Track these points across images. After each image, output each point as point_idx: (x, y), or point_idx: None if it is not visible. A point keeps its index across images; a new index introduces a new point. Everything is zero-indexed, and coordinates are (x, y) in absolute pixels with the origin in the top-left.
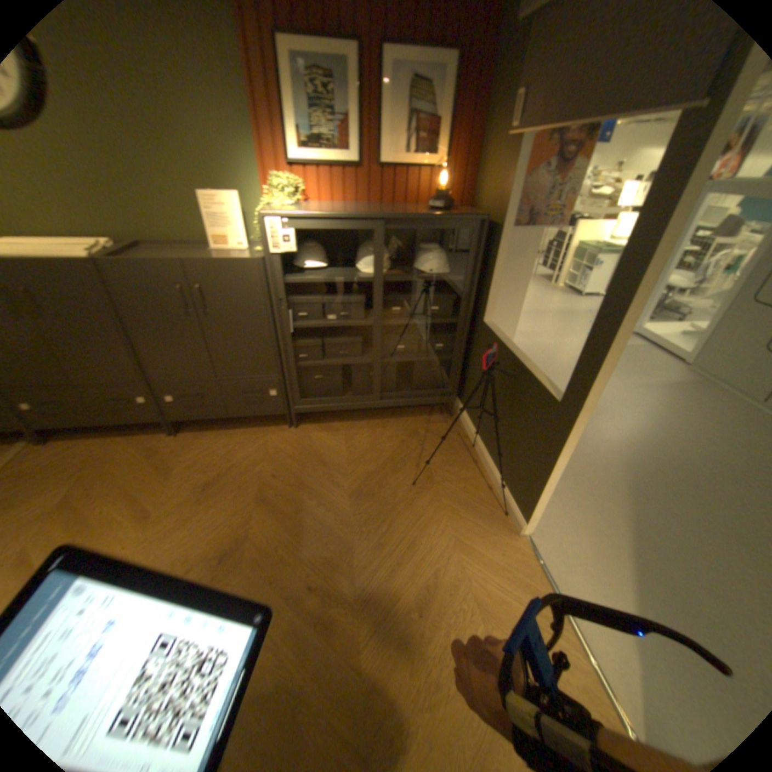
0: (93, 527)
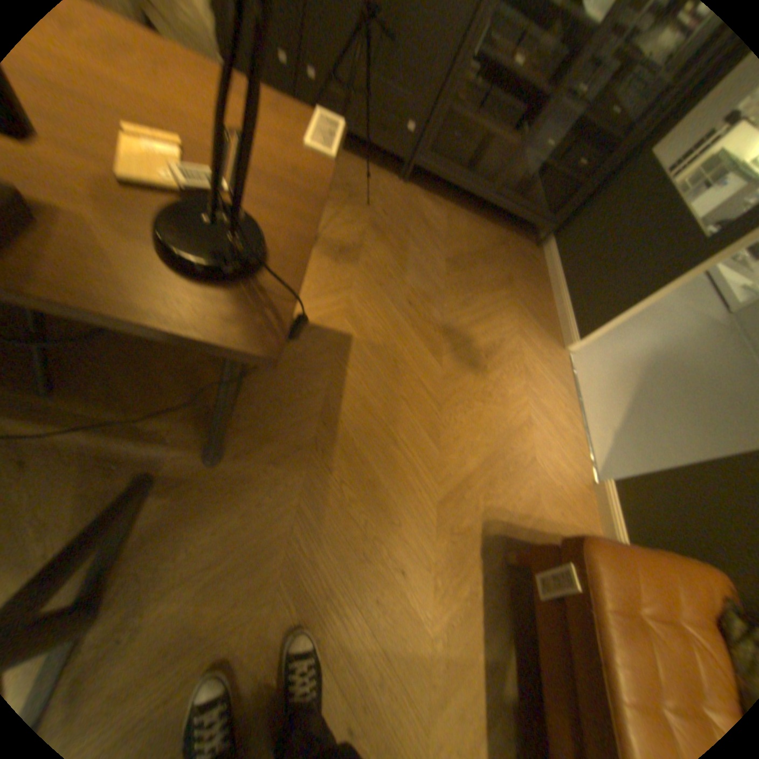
0: None
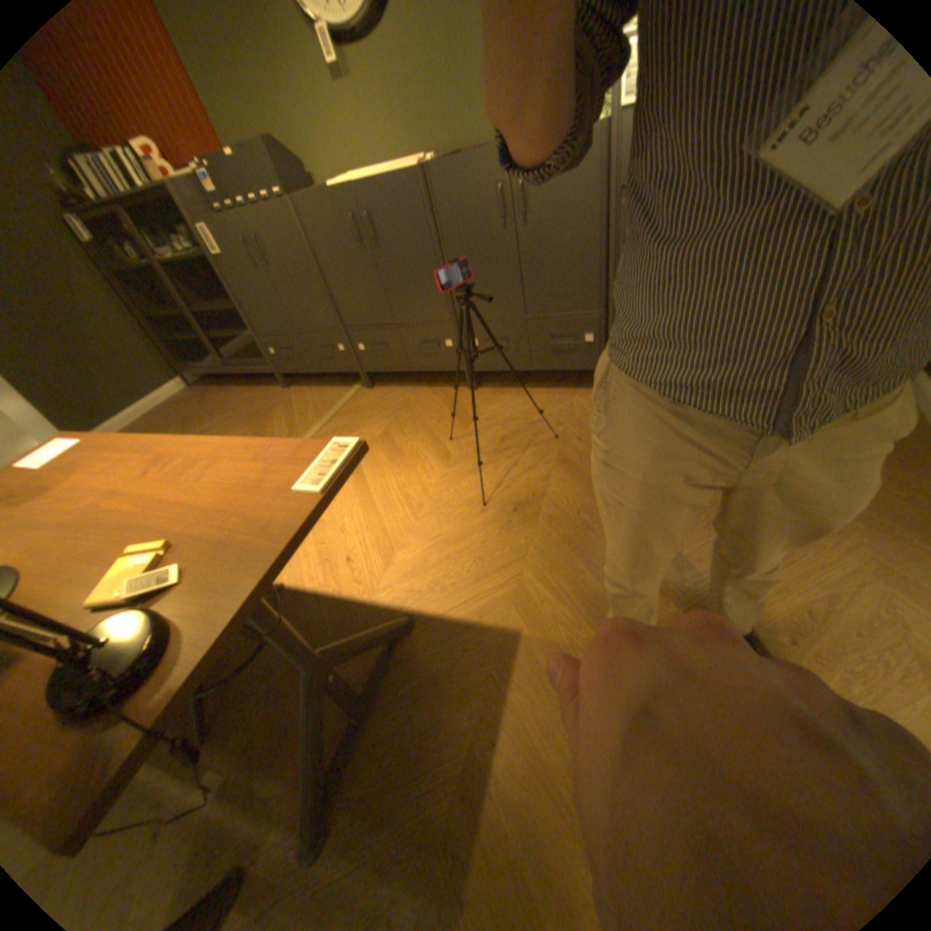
0: (406, 456)
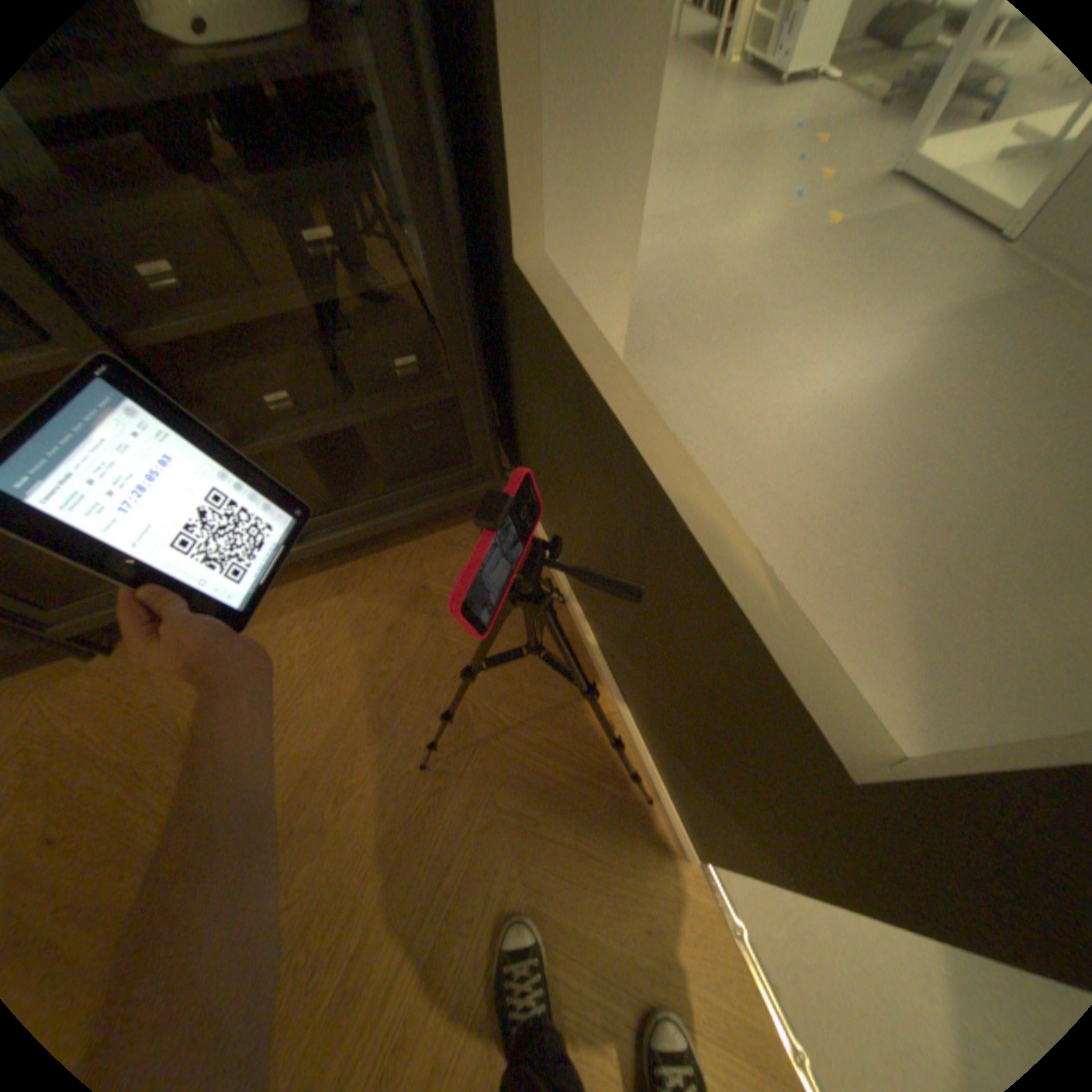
0: None
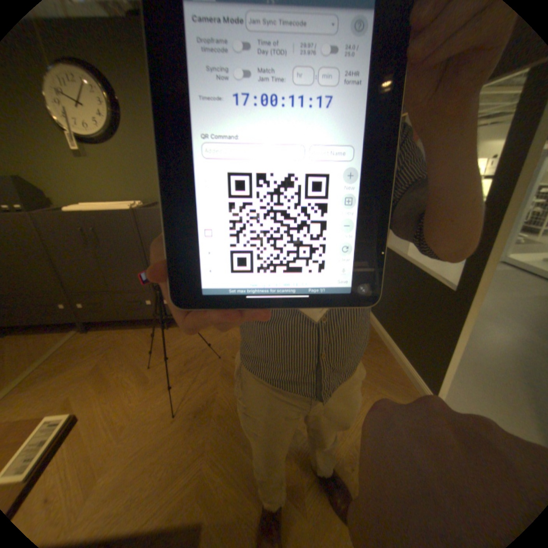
0: (112, 387)
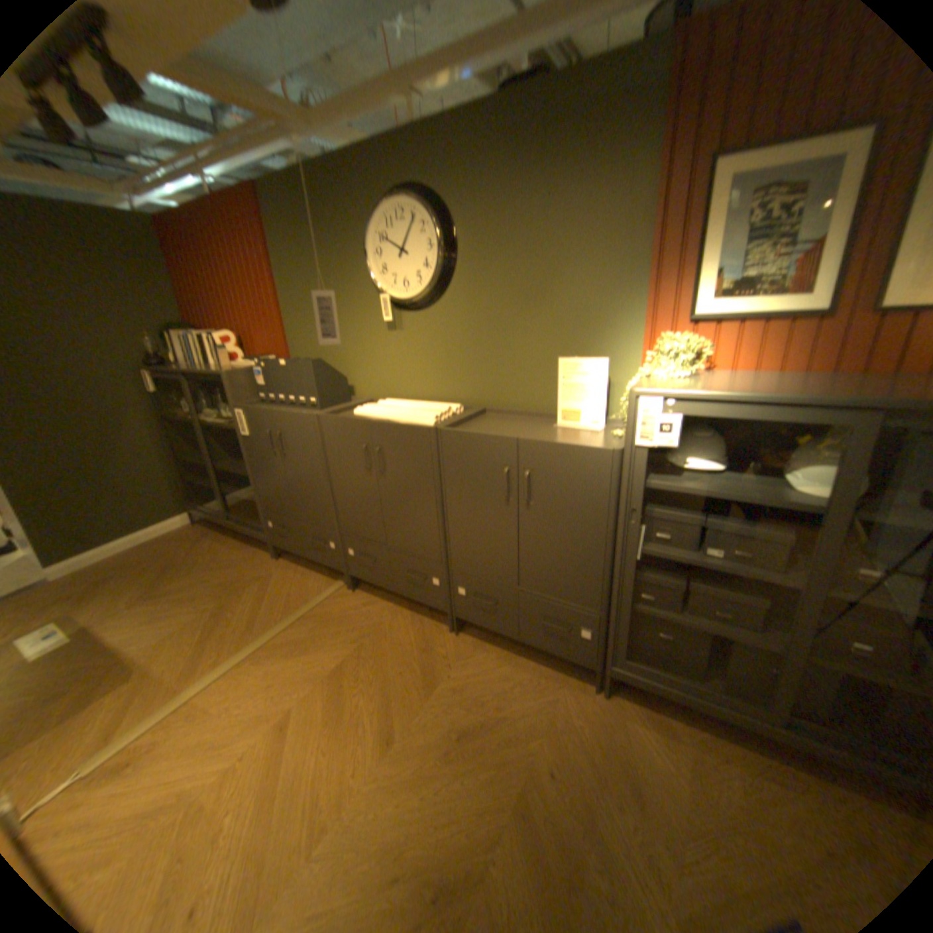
0: (341, 725)
